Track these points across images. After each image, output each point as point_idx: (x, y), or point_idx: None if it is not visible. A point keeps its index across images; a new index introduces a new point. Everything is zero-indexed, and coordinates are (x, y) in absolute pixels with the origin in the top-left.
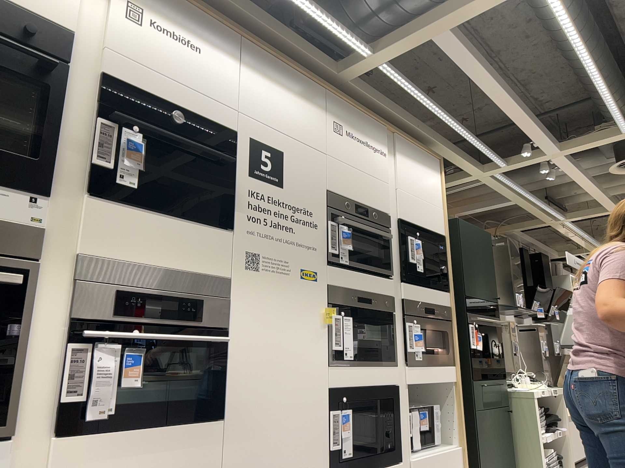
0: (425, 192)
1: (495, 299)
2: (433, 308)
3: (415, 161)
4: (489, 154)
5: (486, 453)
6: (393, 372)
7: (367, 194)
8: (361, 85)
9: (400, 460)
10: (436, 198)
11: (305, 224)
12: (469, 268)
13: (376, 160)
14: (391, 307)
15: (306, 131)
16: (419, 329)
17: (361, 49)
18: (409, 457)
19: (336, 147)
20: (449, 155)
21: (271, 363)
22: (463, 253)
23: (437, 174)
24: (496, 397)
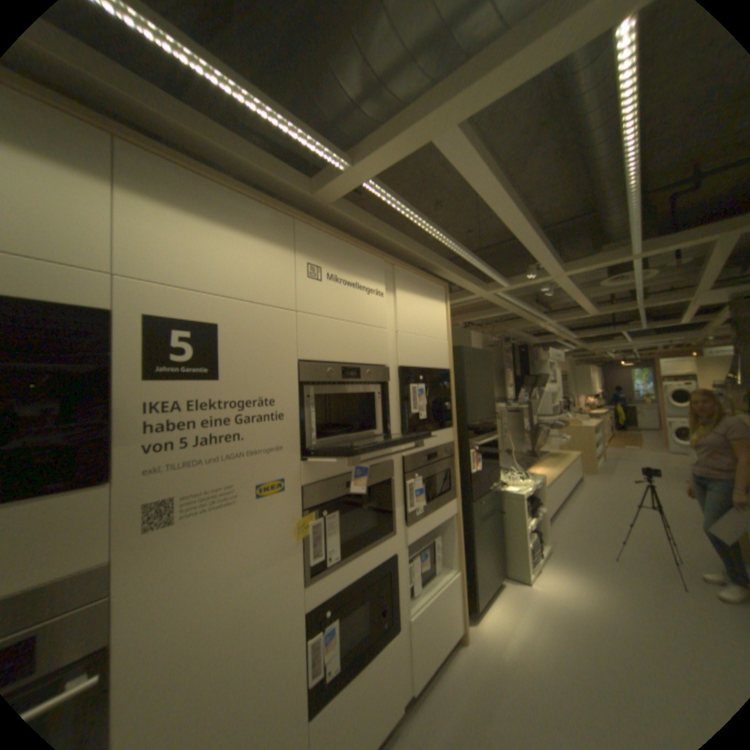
0: (430, 328)
1: (495, 414)
2: (436, 452)
3: (419, 295)
4: (496, 277)
5: (482, 564)
6: (391, 544)
7: (359, 350)
8: (349, 208)
9: (397, 633)
10: (442, 331)
11: (263, 421)
12: (472, 394)
13: (371, 305)
14: (389, 474)
15: (260, 287)
16: (420, 482)
17: (335, 159)
18: (408, 618)
19: (313, 299)
20: (456, 279)
21: (205, 641)
22: (467, 381)
23: (443, 304)
24: (492, 506)
